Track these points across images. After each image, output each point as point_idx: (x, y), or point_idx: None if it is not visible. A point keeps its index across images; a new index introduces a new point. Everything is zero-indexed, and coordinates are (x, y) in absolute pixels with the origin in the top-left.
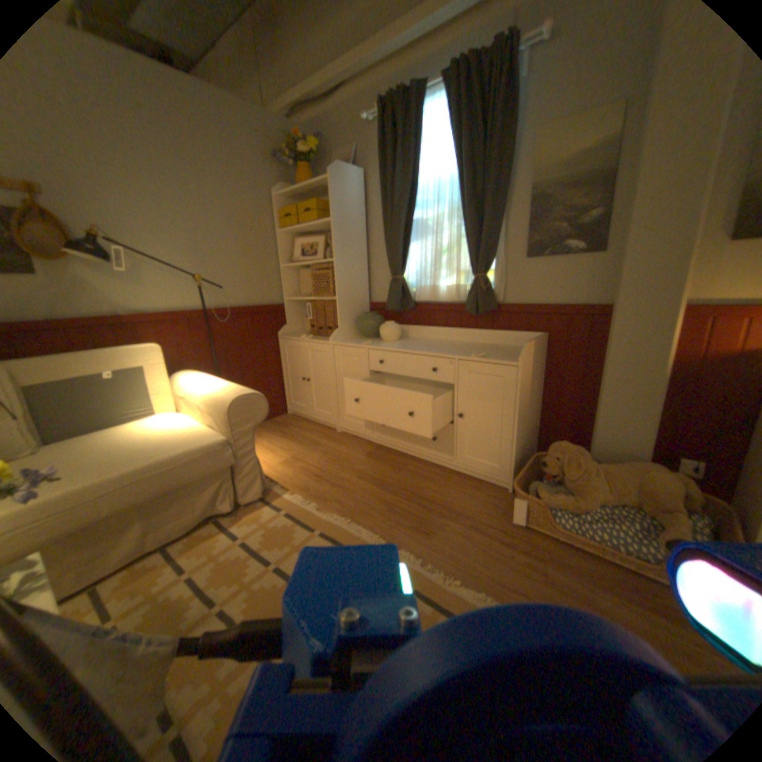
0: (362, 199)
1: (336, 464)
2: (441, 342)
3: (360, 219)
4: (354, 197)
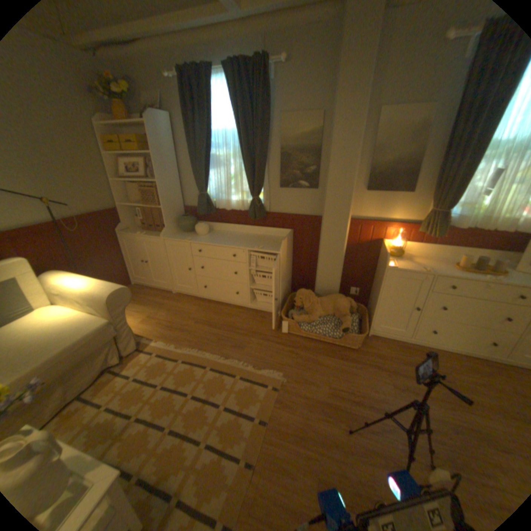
0: (171, 135)
1: (179, 316)
2: (235, 234)
3: (171, 150)
4: (165, 134)
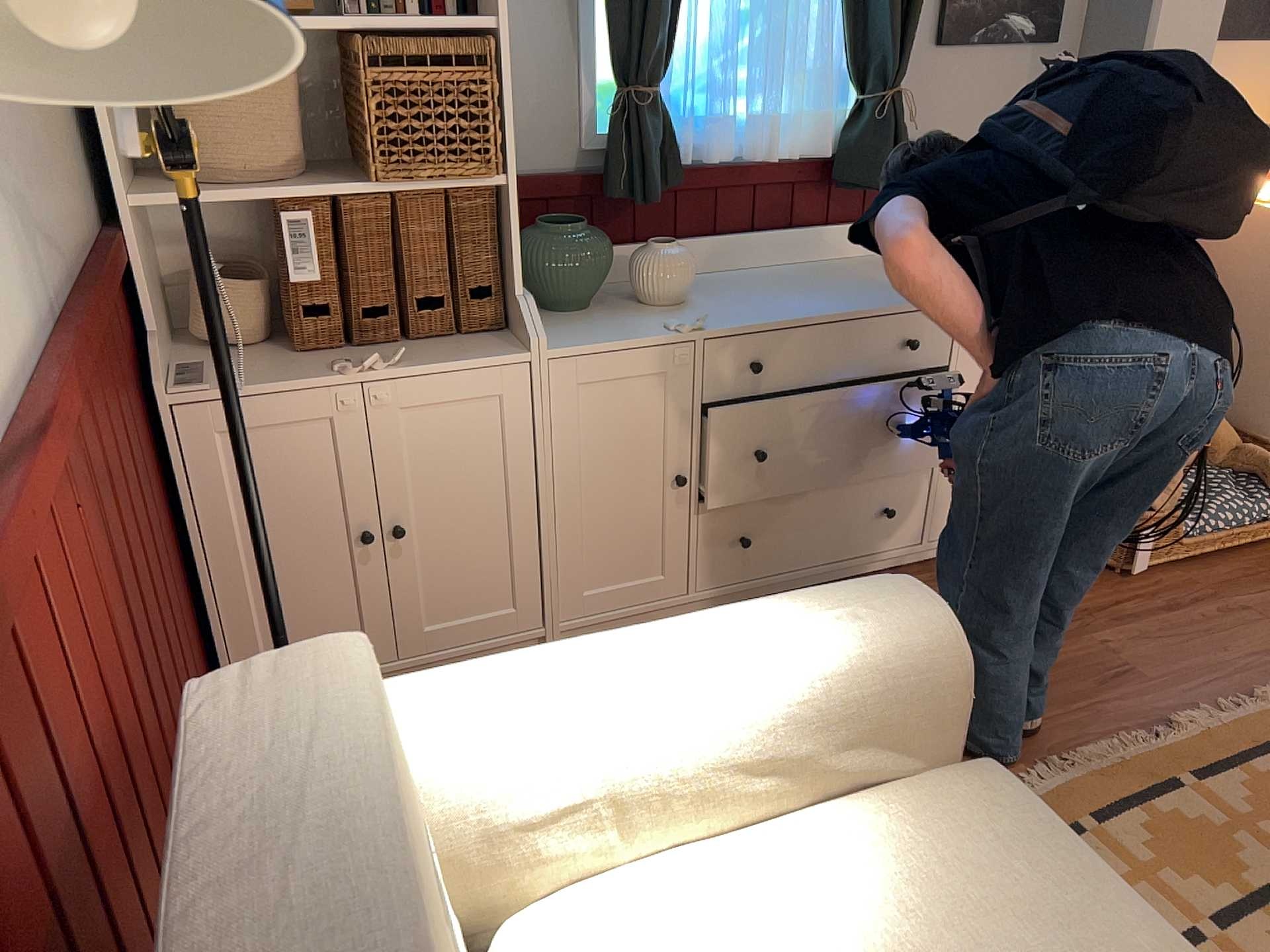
0: None
1: None
2: (772, 273)
3: None
4: None
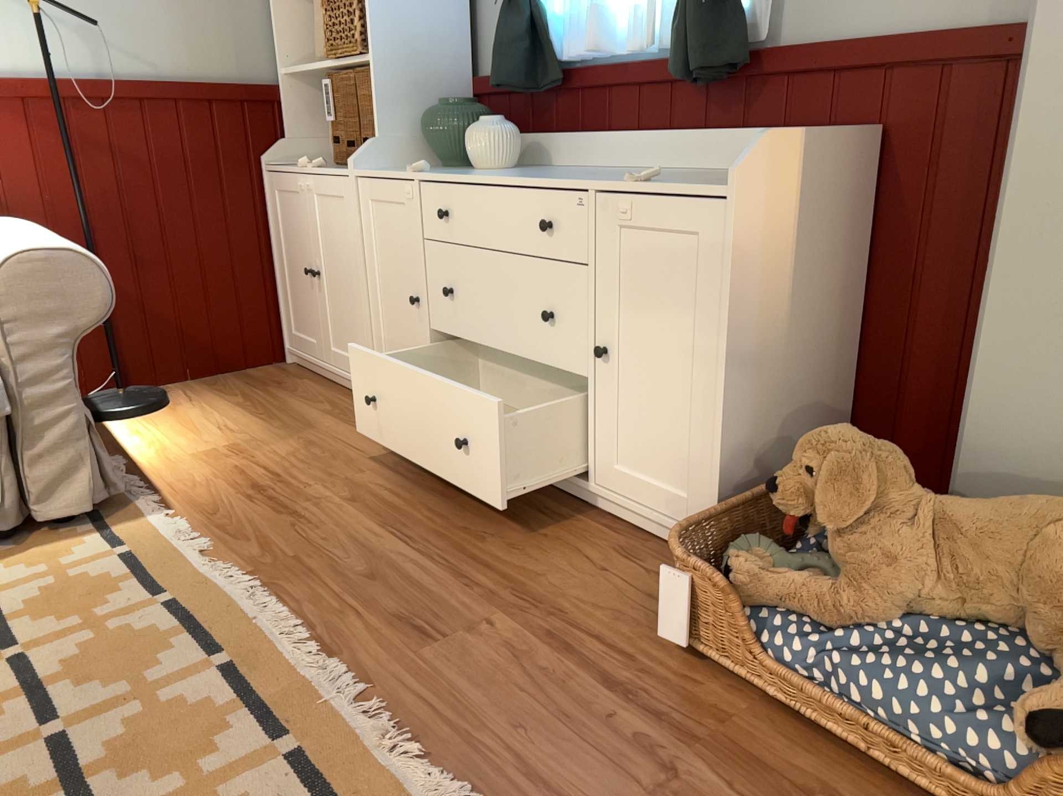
0: None
1: (320, 468)
2: (612, 171)
3: None
4: None
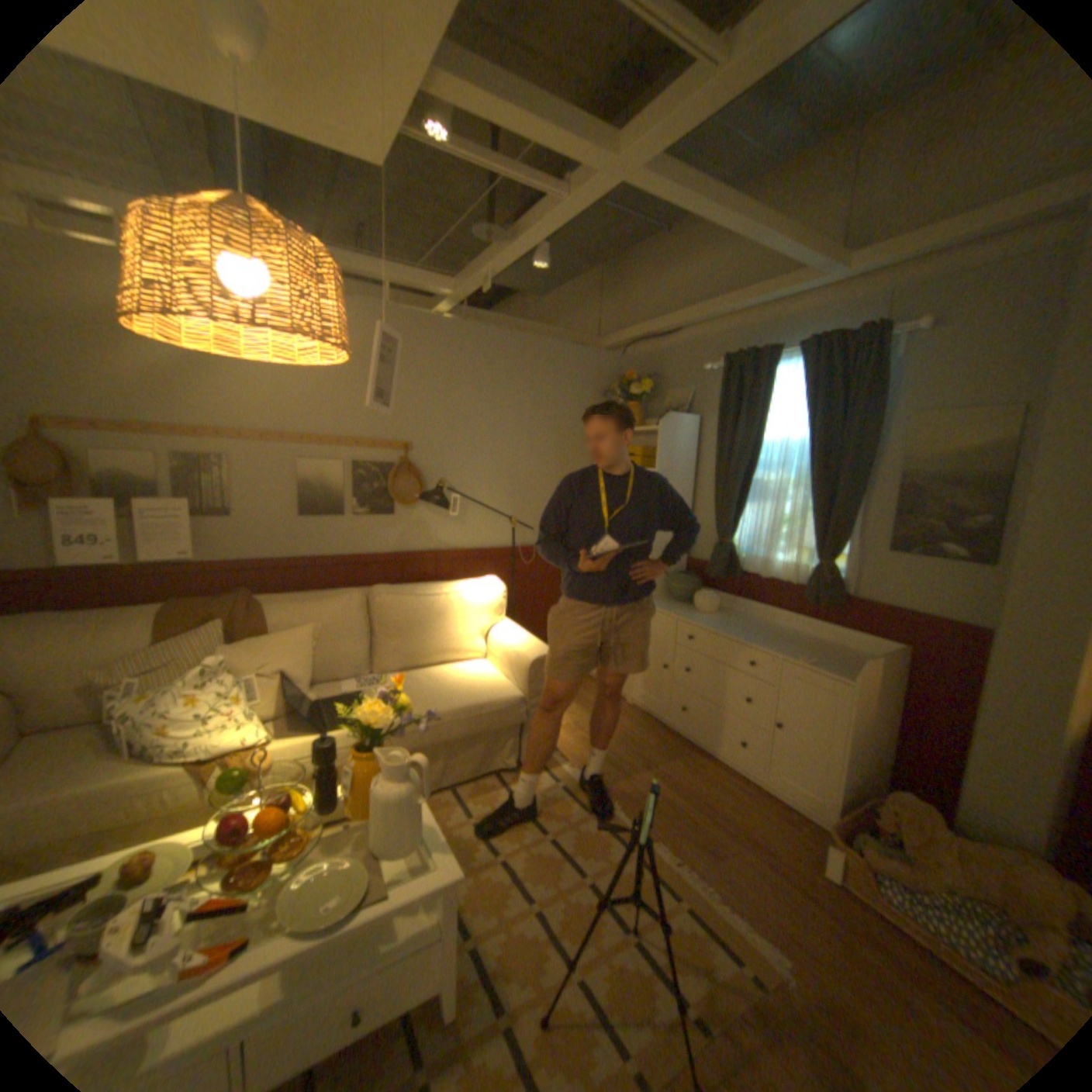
0: (694, 447)
1: (623, 745)
2: (769, 626)
3: (688, 469)
4: (684, 446)
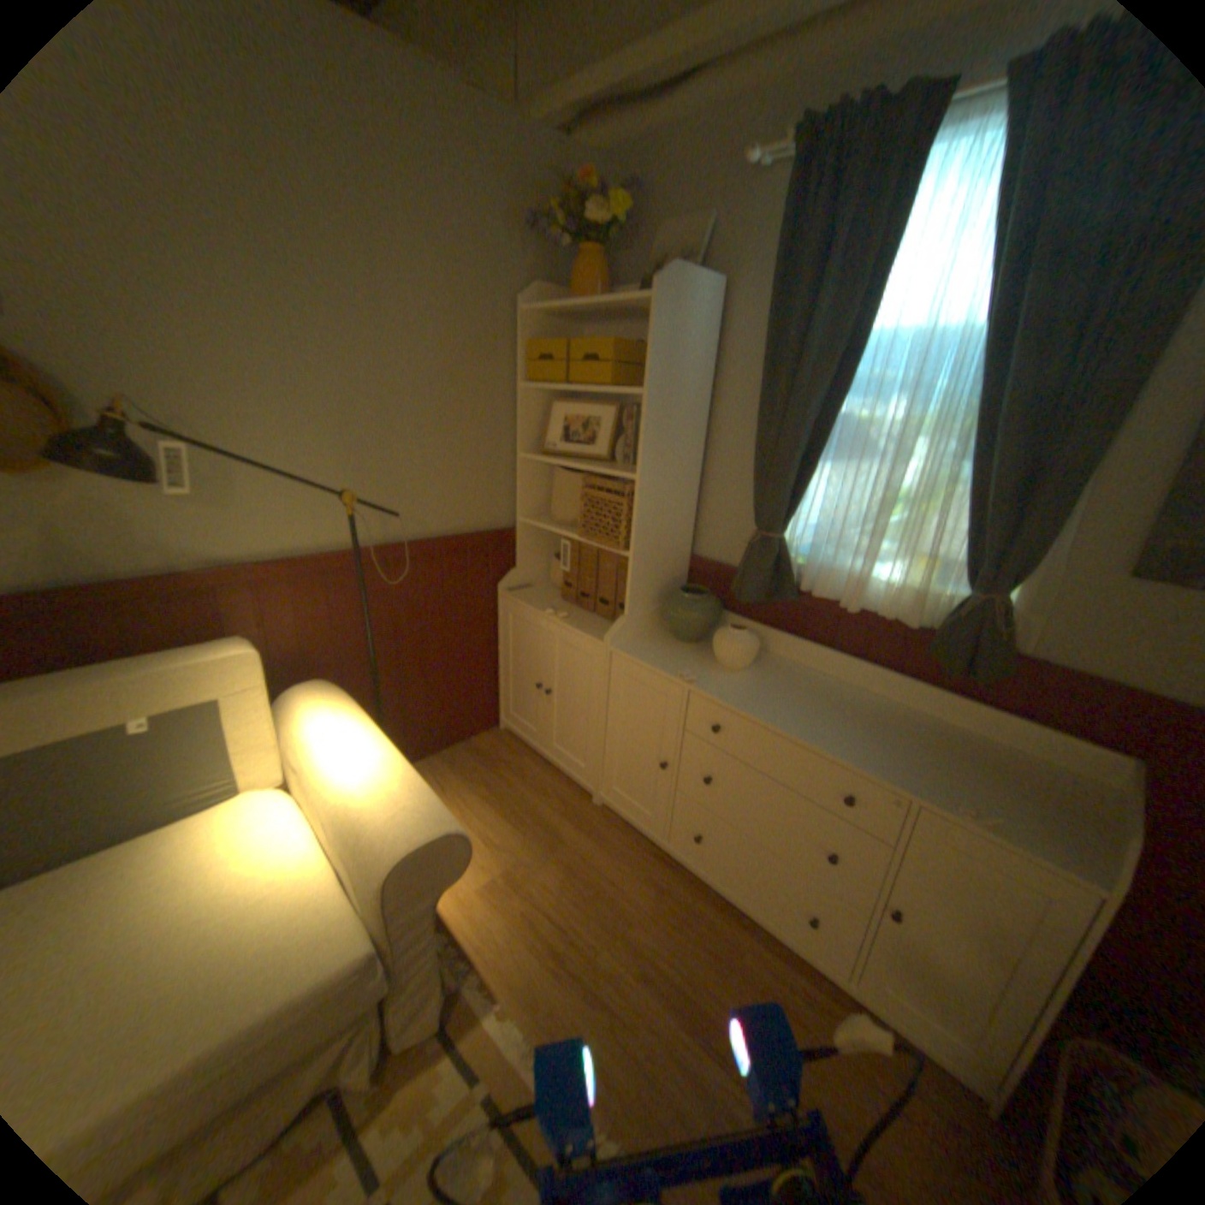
0: (716, 344)
1: (595, 918)
2: (849, 694)
3: (703, 389)
4: (700, 340)
